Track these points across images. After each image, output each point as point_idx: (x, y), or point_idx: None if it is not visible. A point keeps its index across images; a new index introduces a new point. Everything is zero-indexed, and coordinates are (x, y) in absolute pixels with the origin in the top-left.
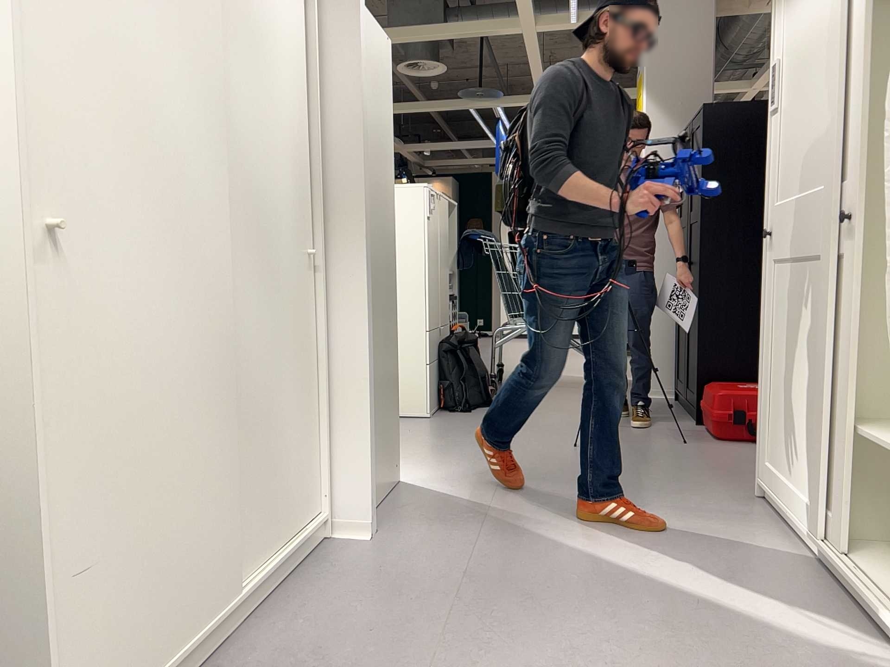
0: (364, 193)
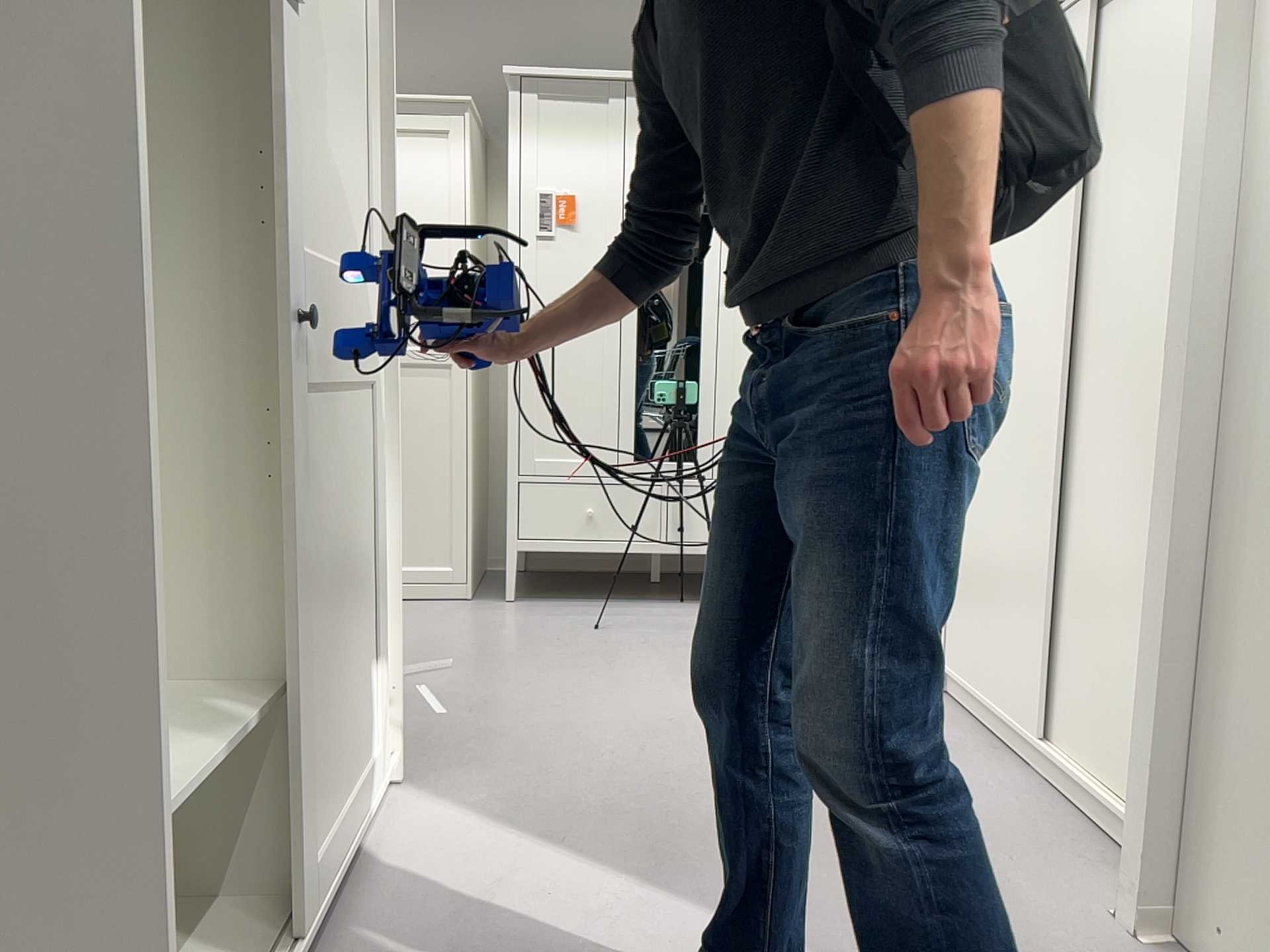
0: (1186, 270)
